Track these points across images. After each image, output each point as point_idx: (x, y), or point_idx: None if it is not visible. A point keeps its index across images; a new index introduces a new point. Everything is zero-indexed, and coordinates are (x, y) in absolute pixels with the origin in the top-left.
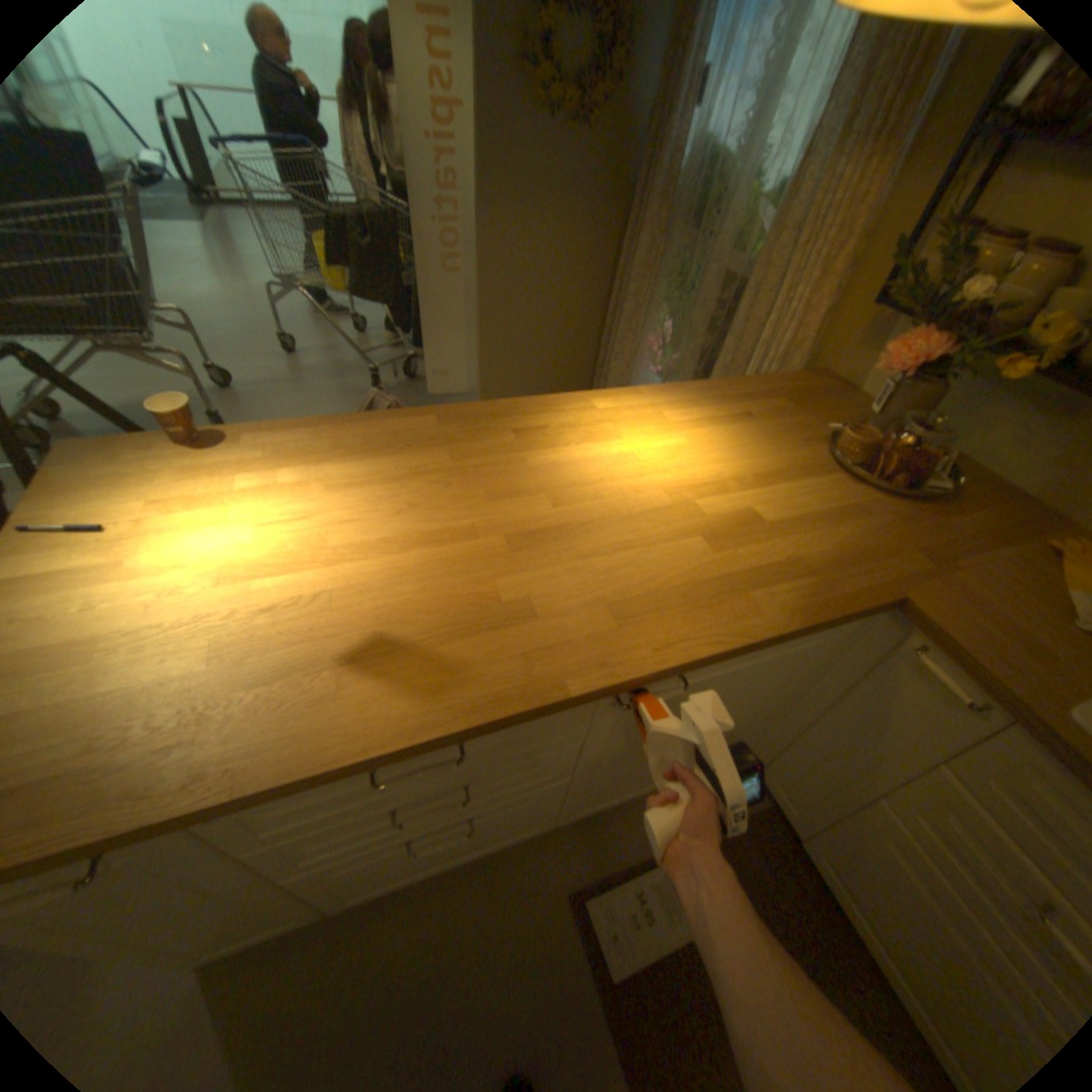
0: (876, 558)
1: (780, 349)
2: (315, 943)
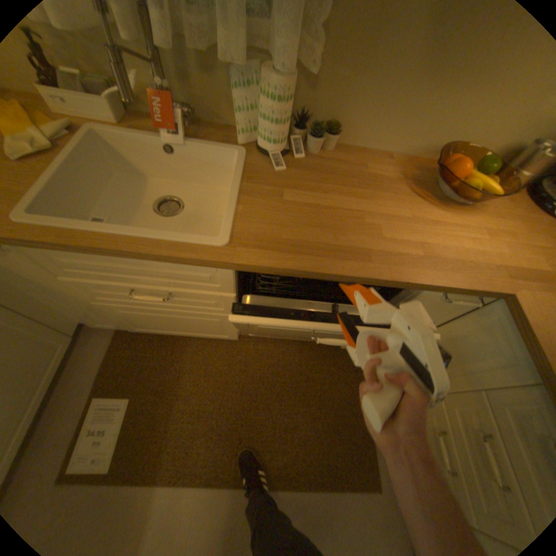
0: None
1: None
2: None
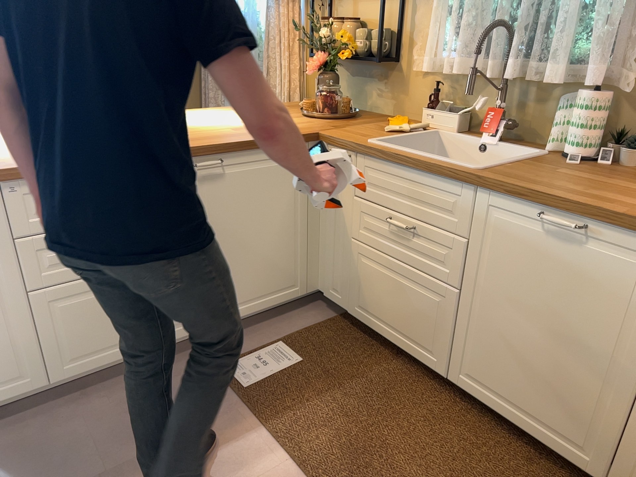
0: (308, 128)
1: (285, 94)
2: (42, 414)
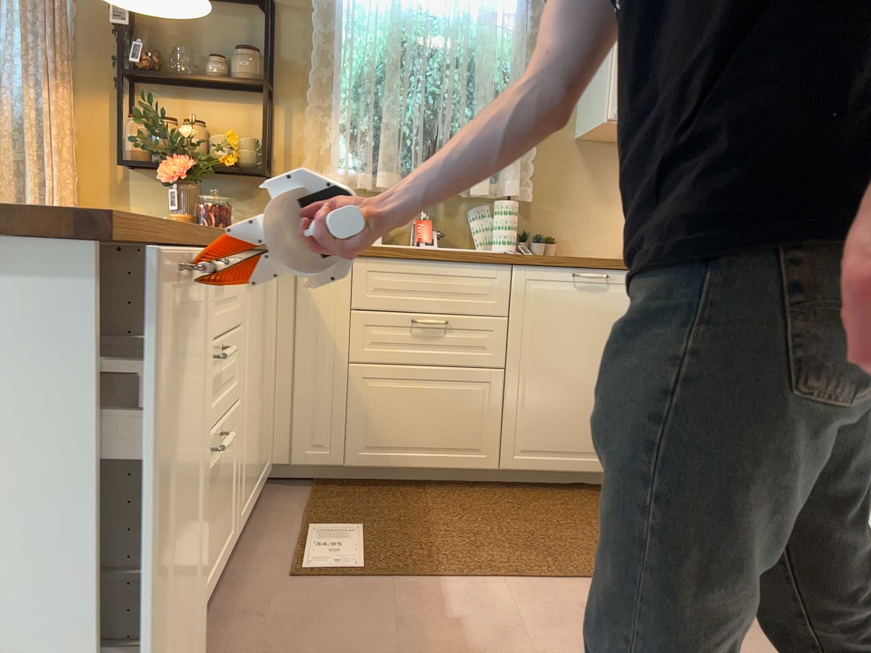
0: None
1: None
2: None
